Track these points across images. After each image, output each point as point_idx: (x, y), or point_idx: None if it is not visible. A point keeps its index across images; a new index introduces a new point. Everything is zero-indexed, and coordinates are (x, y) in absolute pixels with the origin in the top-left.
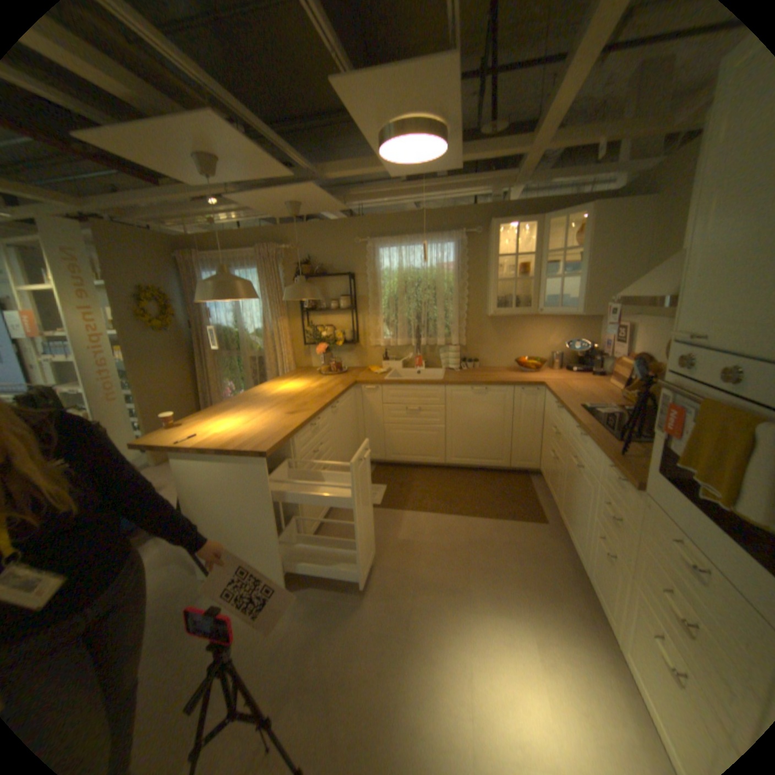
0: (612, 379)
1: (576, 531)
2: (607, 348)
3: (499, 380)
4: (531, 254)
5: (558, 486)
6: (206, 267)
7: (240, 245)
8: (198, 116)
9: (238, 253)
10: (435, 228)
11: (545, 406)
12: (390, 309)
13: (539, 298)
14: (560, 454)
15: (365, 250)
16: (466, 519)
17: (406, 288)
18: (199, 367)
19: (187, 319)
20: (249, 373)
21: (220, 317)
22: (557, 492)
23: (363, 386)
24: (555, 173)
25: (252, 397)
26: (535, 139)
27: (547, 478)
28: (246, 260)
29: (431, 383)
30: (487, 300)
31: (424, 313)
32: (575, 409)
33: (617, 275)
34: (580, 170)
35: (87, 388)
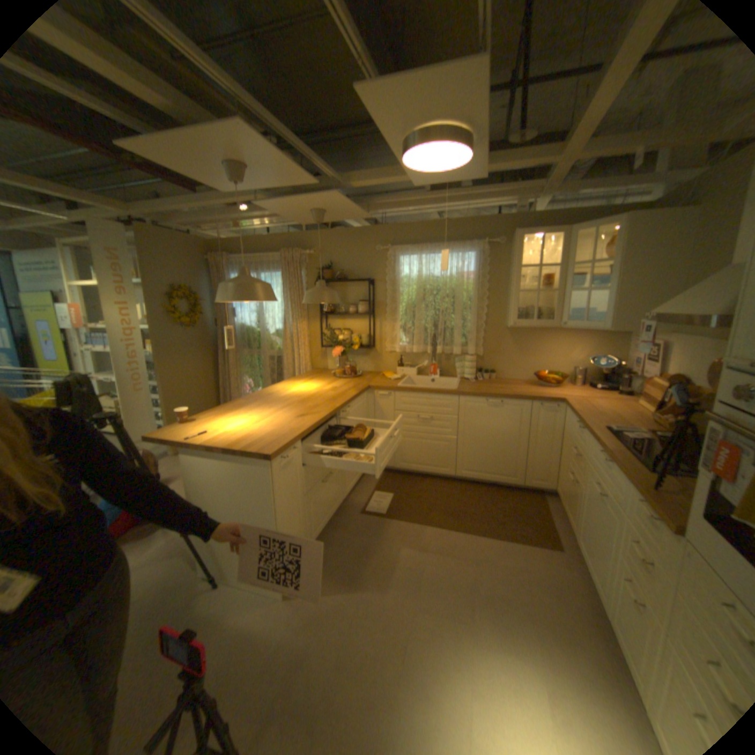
0: (642, 400)
1: (596, 565)
2: (637, 366)
3: (517, 393)
4: (556, 265)
5: (577, 512)
6: (234, 269)
7: (268, 249)
8: (226, 123)
9: (265, 256)
10: (457, 237)
11: (565, 423)
12: (407, 316)
13: (563, 311)
14: (581, 478)
15: (385, 257)
16: (474, 538)
17: (424, 296)
18: (221, 363)
19: (214, 318)
20: (268, 372)
21: (244, 316)
22: (576, 518)
23: (375, 391)
24: (585, 184)
25: (266, 396)
26: (566, 148)
27: (565, 501)
28: (272, 264)
29: (445, 392)
30: (507, 310)
31: (441, 321)
32: (600, 431)
33: (651, 289)
34: (613, 181)
35: (118, 378)
